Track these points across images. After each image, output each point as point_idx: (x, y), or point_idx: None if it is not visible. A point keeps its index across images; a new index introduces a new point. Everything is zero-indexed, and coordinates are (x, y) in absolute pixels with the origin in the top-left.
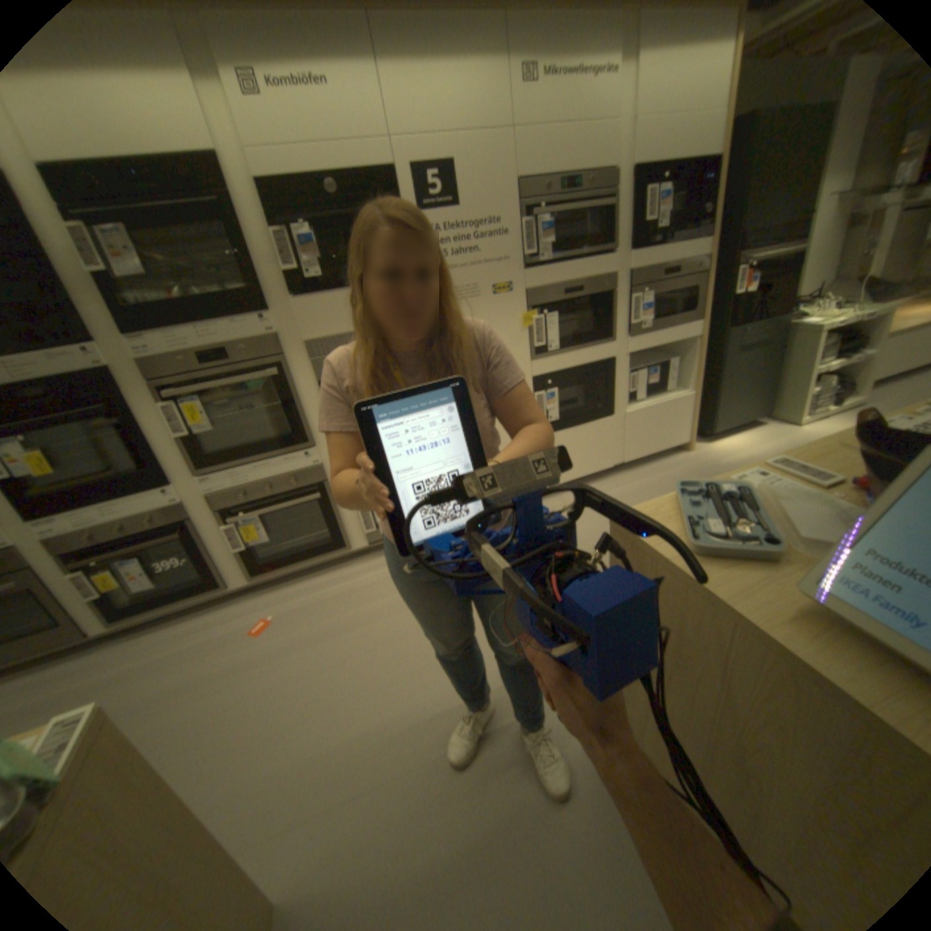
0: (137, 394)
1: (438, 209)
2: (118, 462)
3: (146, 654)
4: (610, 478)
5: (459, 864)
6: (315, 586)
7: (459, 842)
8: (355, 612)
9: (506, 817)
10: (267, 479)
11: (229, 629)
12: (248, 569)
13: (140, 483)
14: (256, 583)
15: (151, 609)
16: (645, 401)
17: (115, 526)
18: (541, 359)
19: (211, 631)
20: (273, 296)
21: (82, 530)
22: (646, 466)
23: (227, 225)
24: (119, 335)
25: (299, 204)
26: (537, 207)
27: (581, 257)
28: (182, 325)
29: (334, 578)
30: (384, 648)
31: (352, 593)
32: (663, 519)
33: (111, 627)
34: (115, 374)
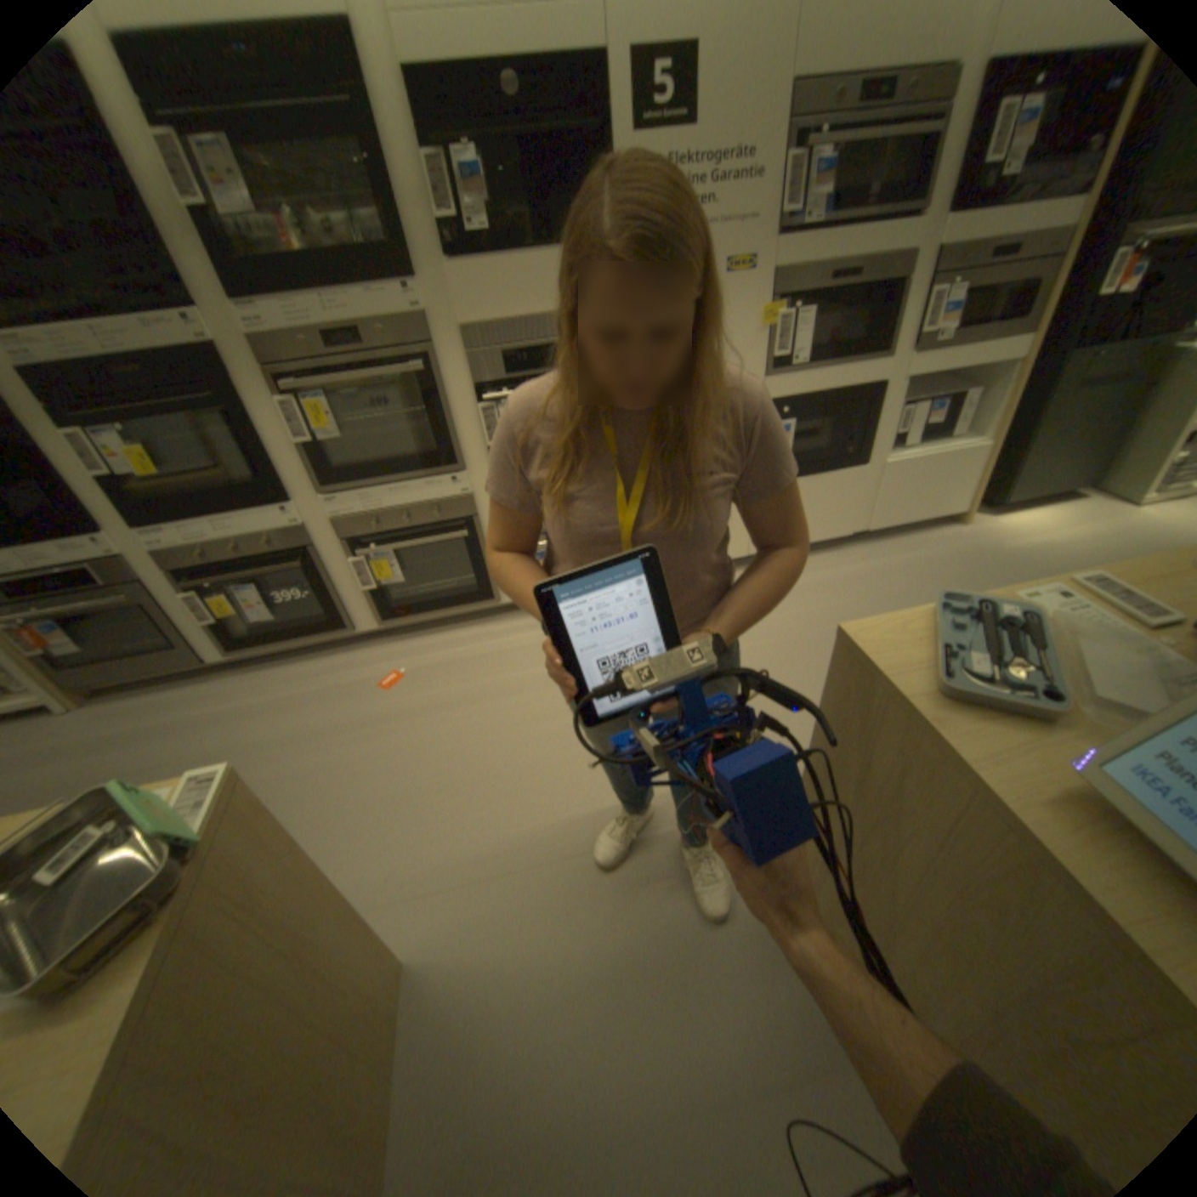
0: (250, 382)
1: (664, 129)
2: (230, 467)
3: (267, 691)
4: (845, 550)
5: (595, 963)
6: (456, 640)
7: (597, 942)
8: (501, 678)
9: (652, 926)
10: (405, 506)
11: (357, 676)
12: (379, 611)
13: (256, 496)
14: (387, 628)
15: (271, 643)
16: (917, 448)
17: (230, 545)
18: (780, 376)
19: (337, 676)
20: (421, 255)
21: (193, 544)
22: (898, 539)
23: (363, 142)
24: (226, 299)
25: (464, 111)
26: (817, 131)
27: (868, 220)
28: (303, 290)
29: (478, 634)
30: (532, 724)
31: (499, 655)
32: (909, 636)
33: (229, 656)
34: (222, 353)
